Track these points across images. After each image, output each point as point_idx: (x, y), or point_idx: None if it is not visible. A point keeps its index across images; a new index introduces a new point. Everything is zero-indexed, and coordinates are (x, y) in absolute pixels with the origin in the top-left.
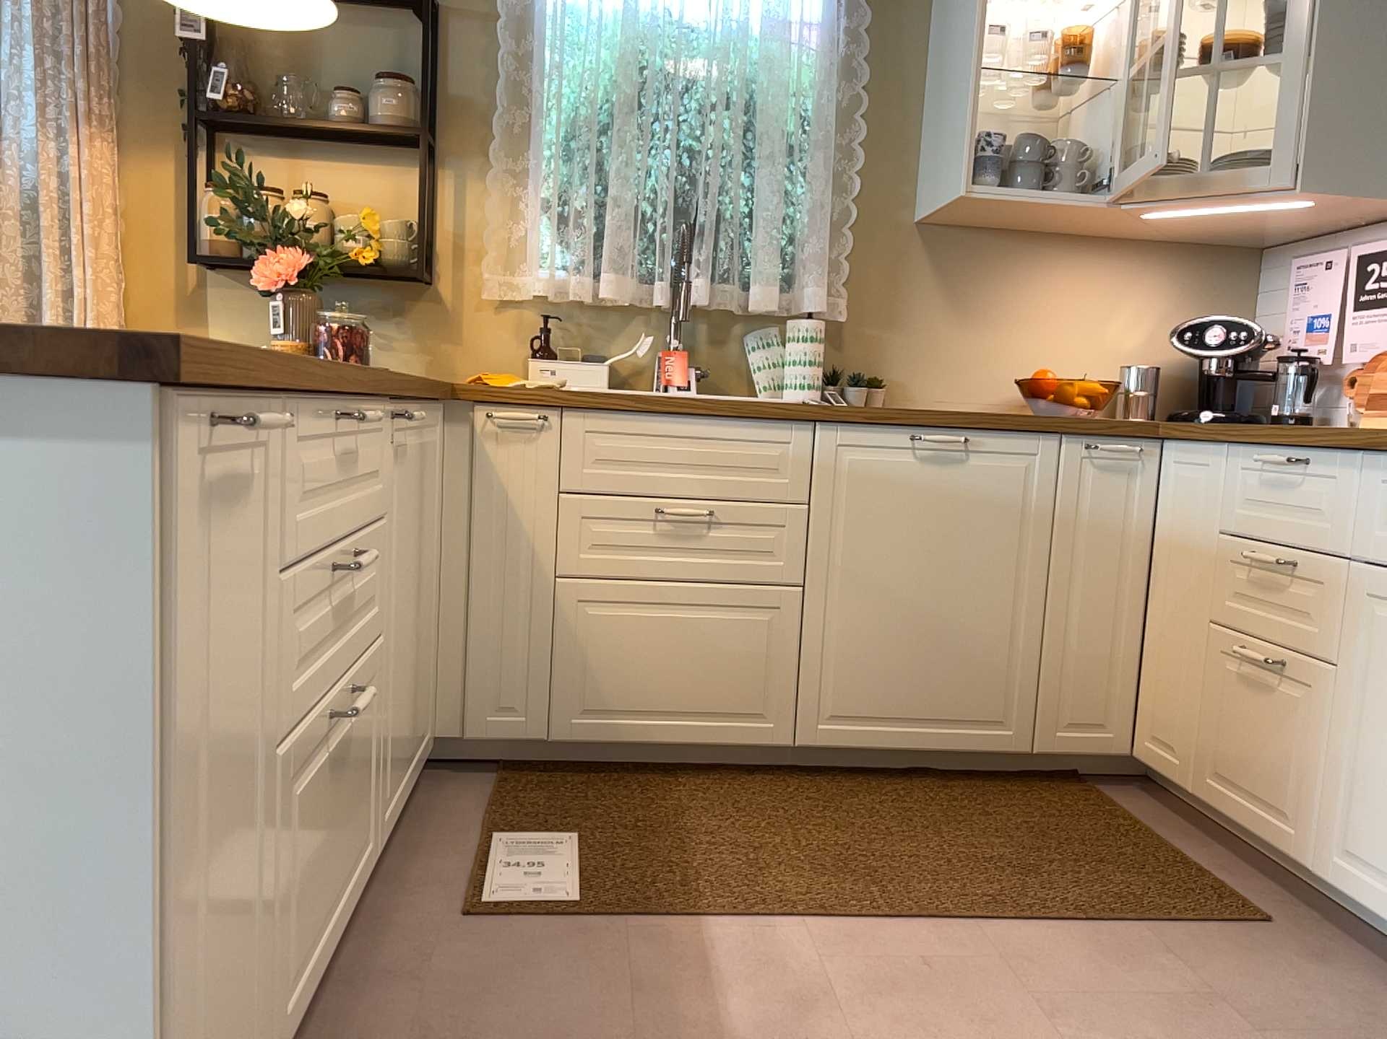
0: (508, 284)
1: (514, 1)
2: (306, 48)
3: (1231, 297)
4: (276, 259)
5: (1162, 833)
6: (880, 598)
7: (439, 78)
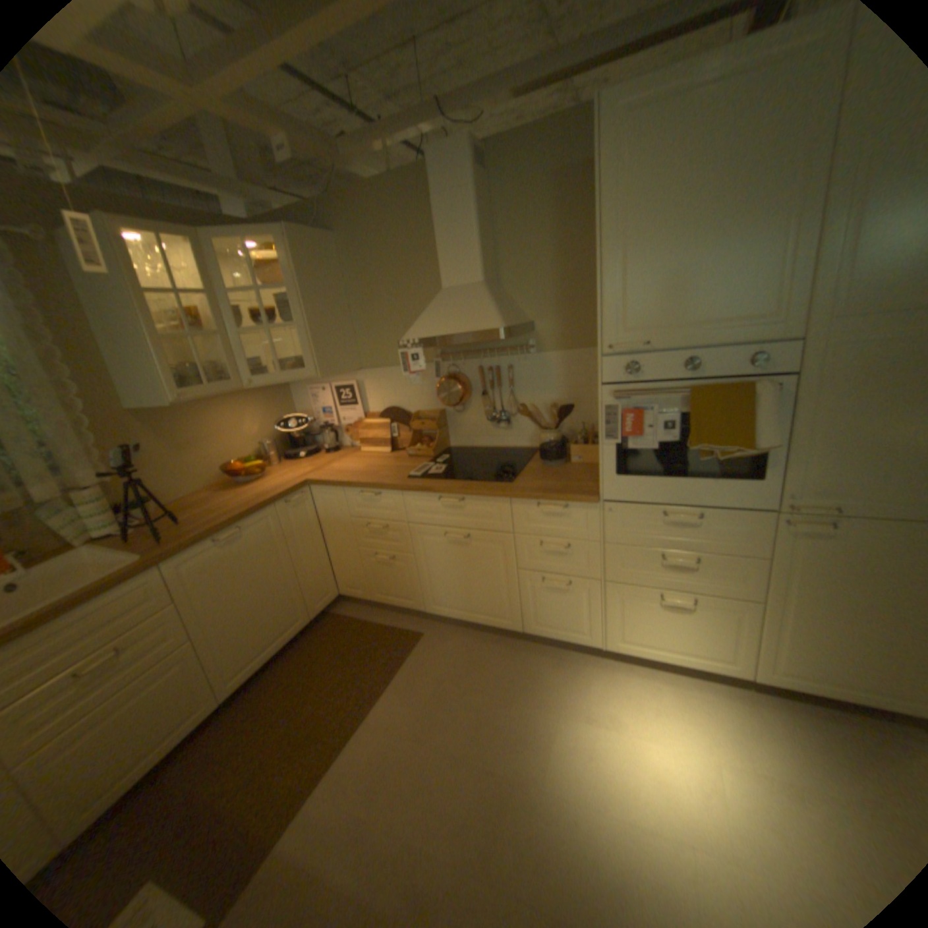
0: None
1: None
2: None
3: (283, 399)
4: None
5: (367, 619)
6: (229, 617)
7: None
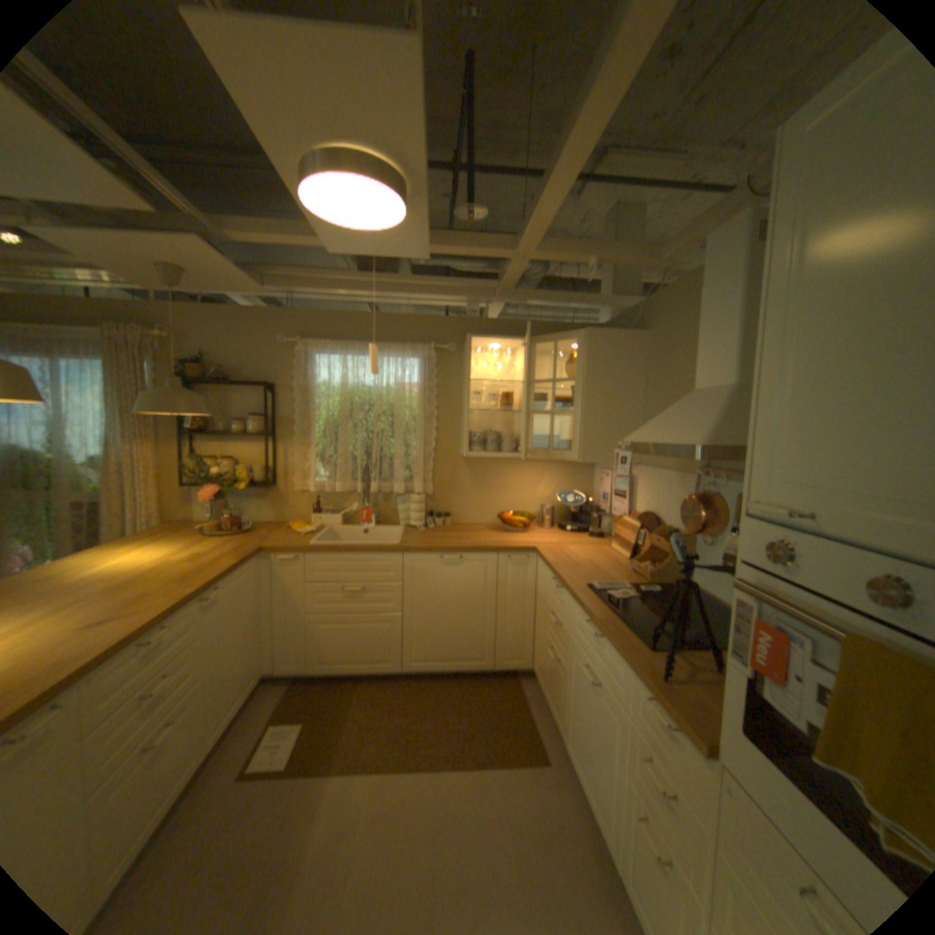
0: (304, 484)
1: (301, 382)
2: (224, 401)
3: (583, 476)
4: (207, 489)
5: (533, 709)
6: (431, 616)
7: (275, 410)
